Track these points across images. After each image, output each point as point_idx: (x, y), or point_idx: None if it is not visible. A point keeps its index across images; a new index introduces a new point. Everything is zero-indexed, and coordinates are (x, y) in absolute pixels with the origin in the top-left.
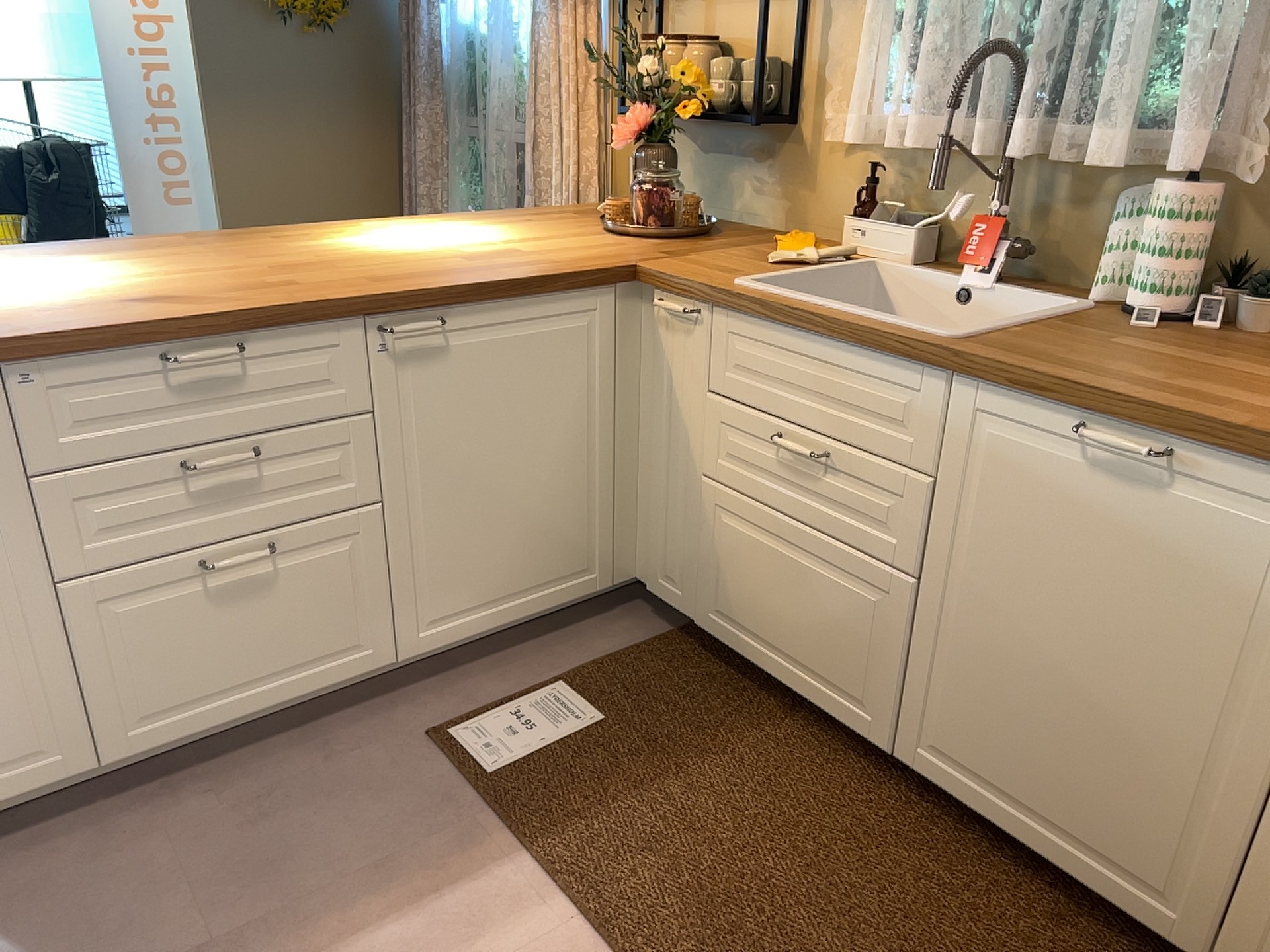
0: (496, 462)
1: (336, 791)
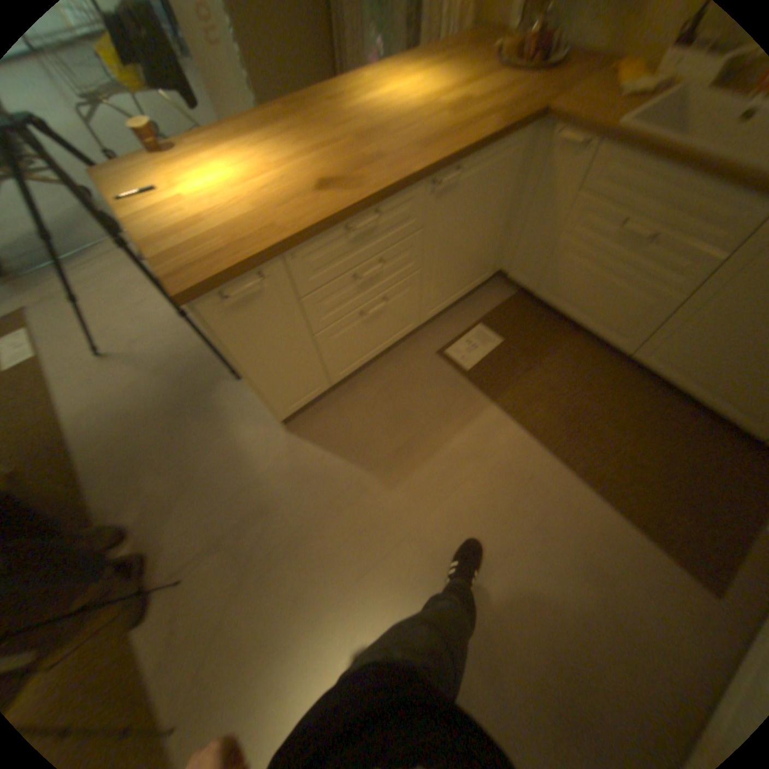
0: (464, 237)
1: (411, 383)
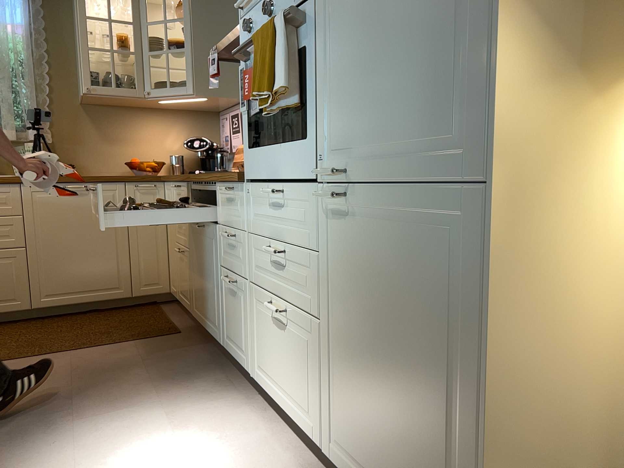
0: None
1: None
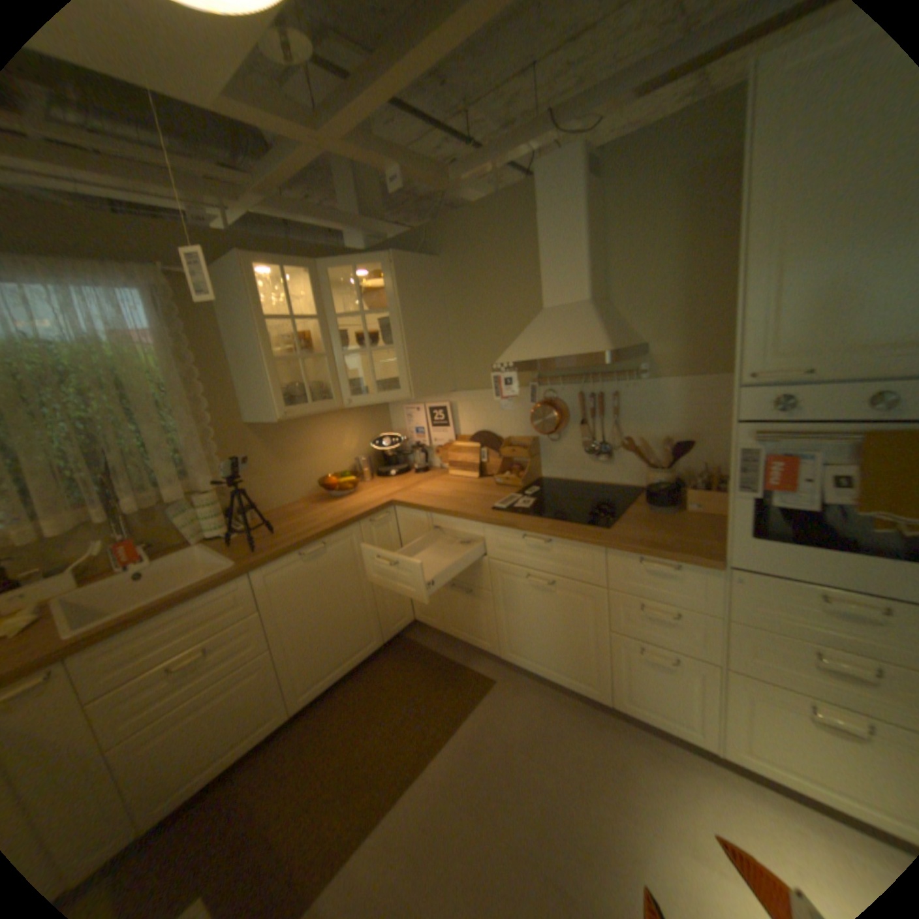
0: None
1: None
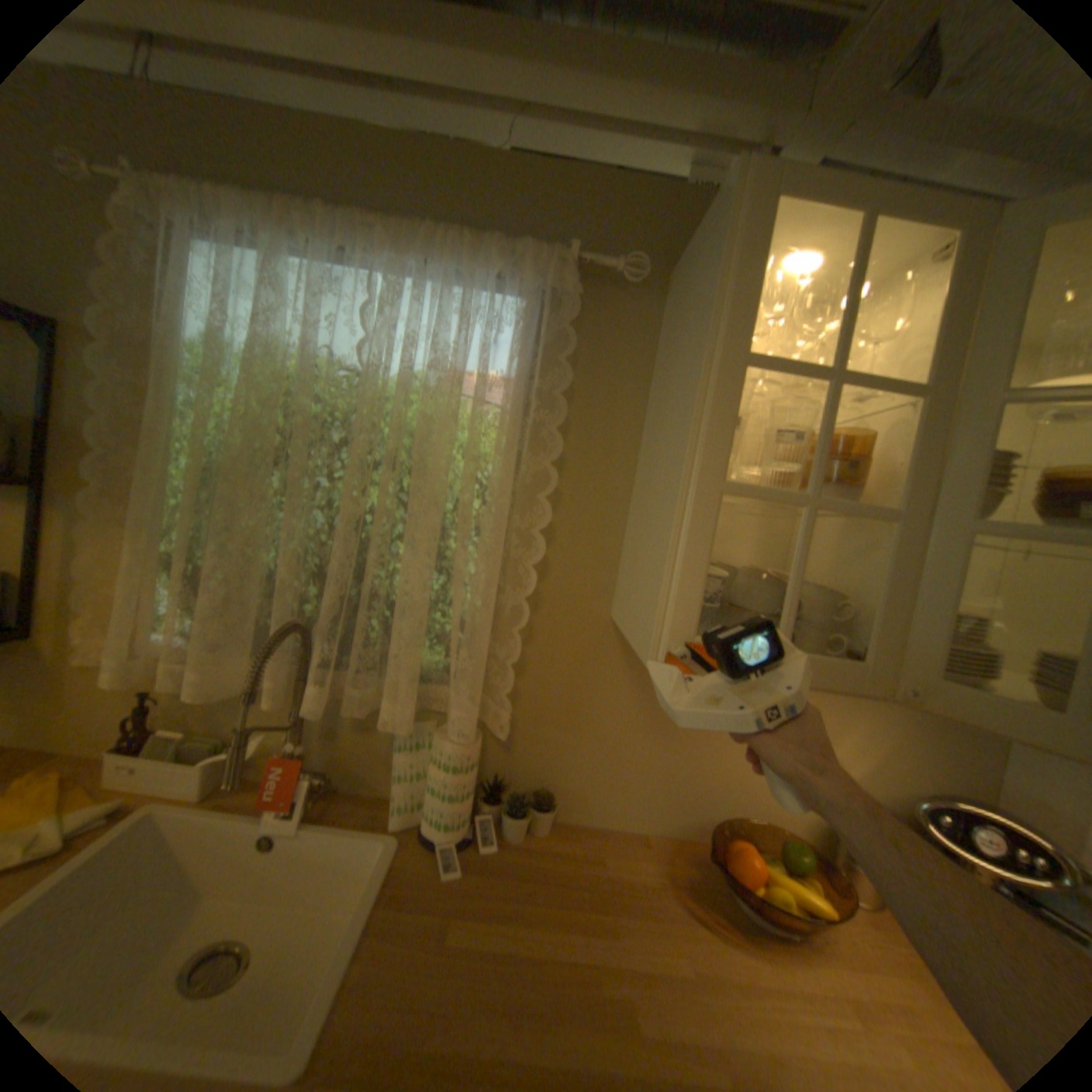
0: None
1: None
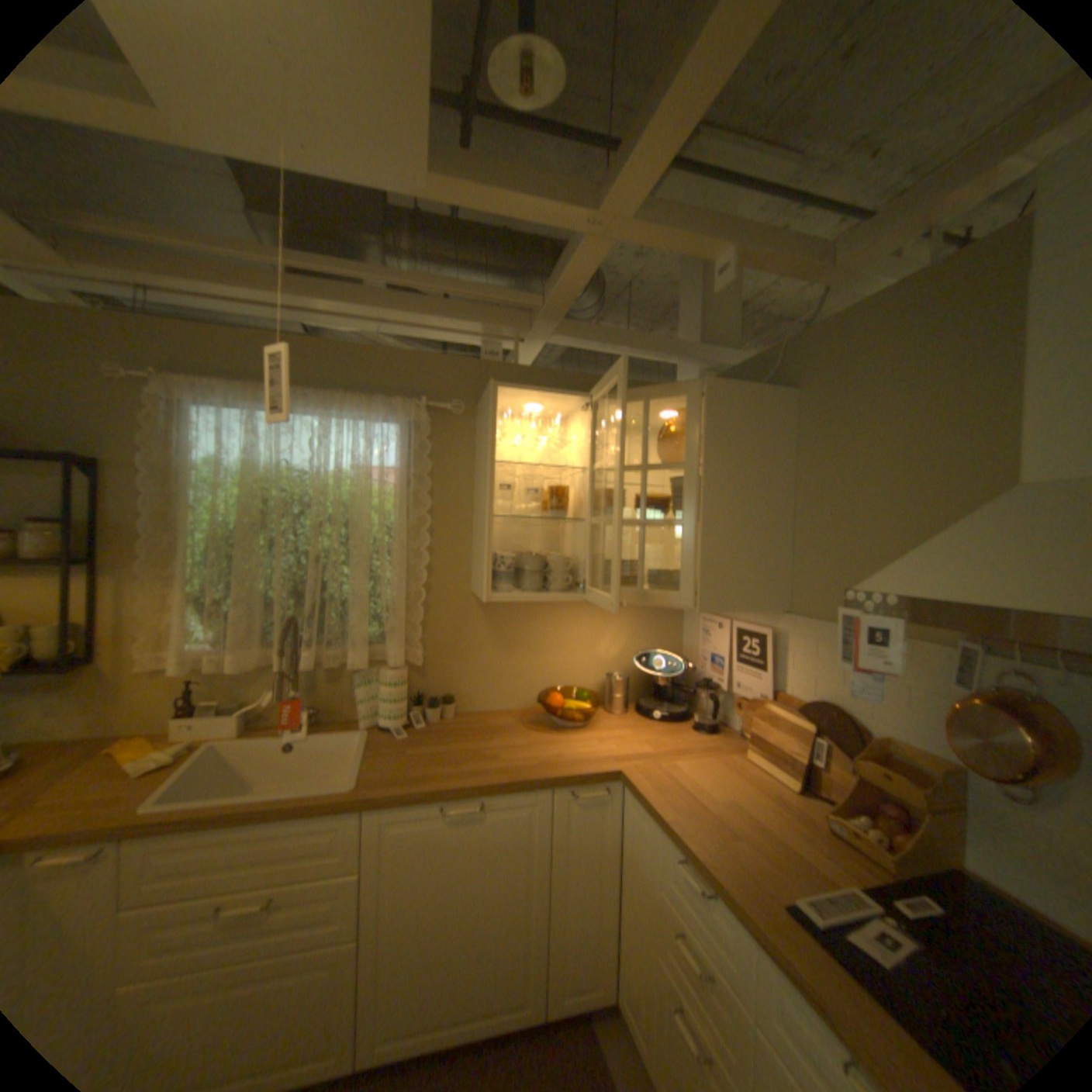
0: None
1: None
